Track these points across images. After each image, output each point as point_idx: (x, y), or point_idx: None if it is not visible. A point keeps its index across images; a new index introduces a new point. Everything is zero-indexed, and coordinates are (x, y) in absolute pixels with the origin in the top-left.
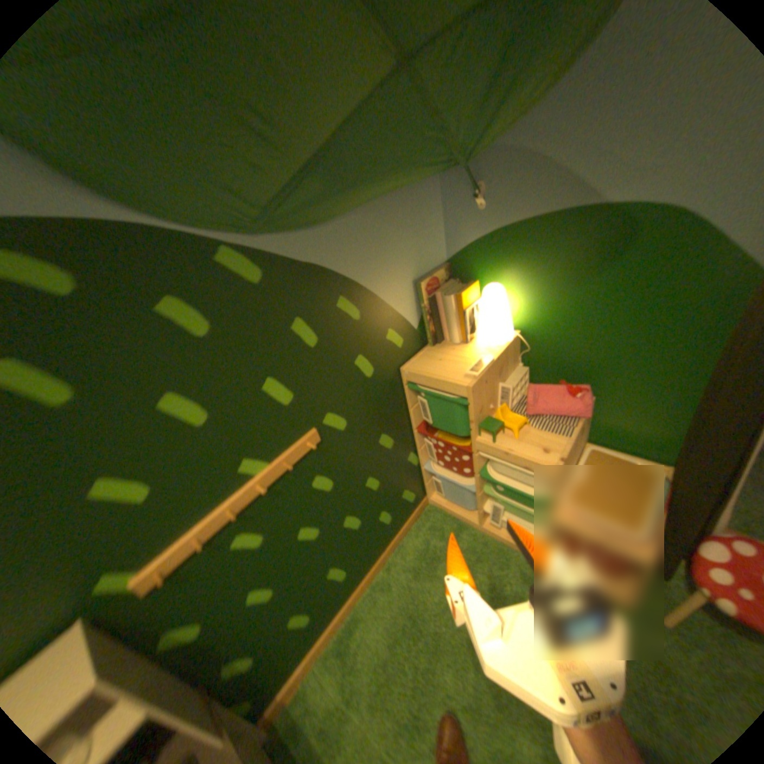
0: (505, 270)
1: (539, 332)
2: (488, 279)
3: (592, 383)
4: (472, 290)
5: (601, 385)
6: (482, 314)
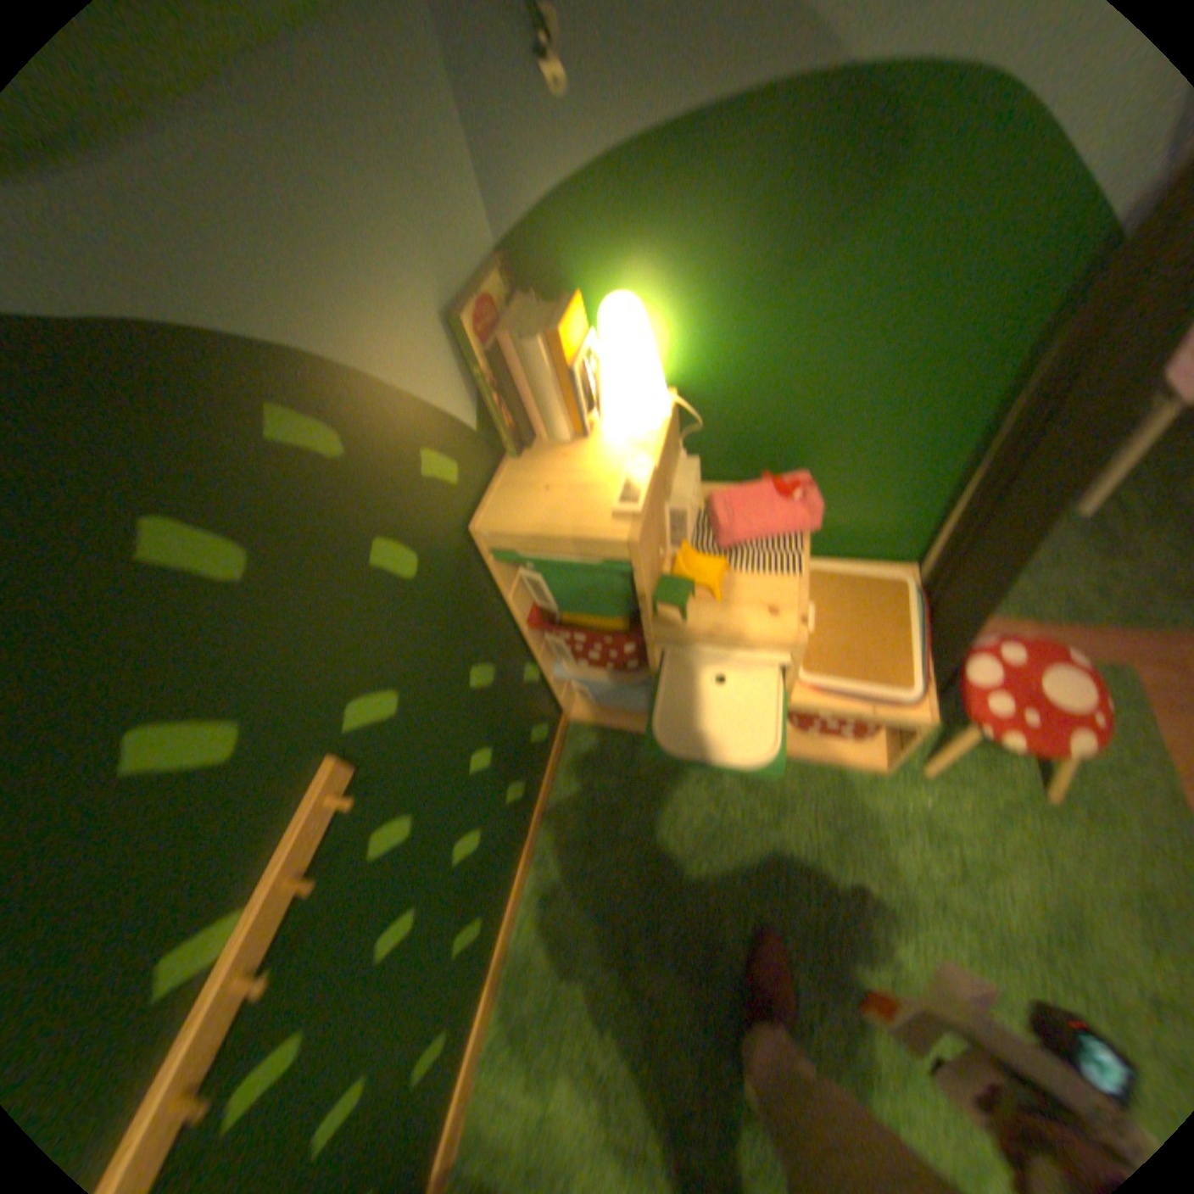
0: (635, 261)
1: (712, 386)
2: (600, 284)
3: (805, 464)
4: (576, 318)
5: (819, 465)
6: (607, 370)
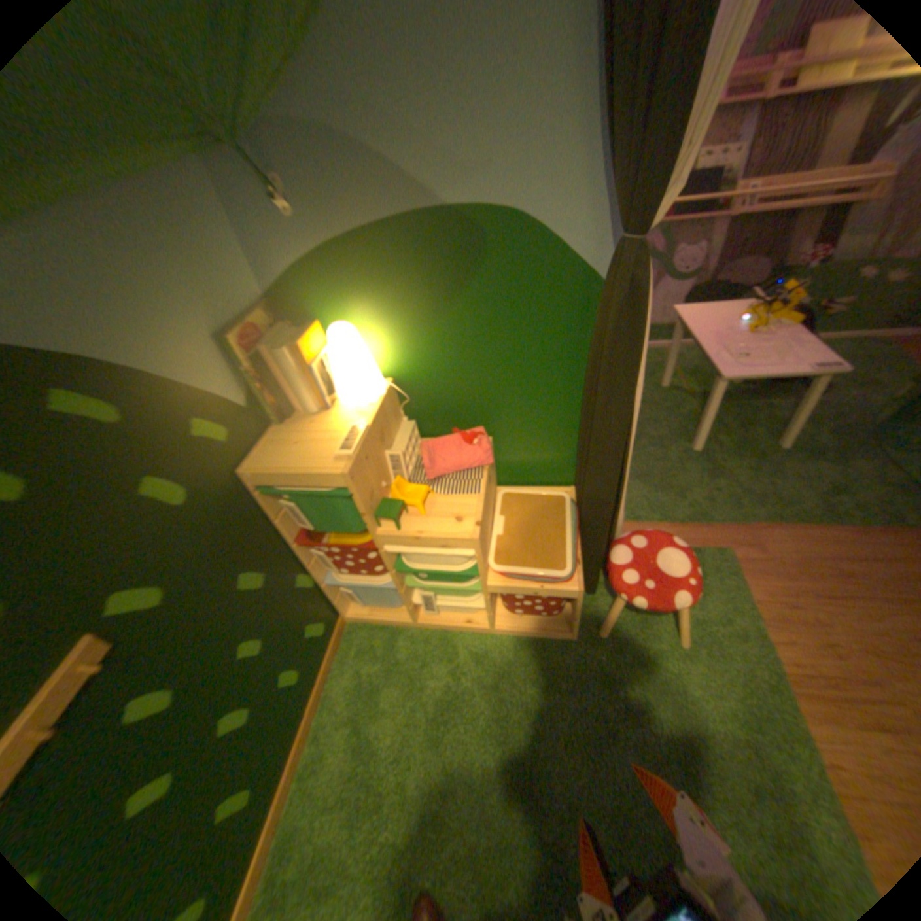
0: (351, 303)
1: (415, 375)
2: (333, 316)
3: (485, 422)
4: (315, 335)
5: (494, 422)
6: (338, 366)
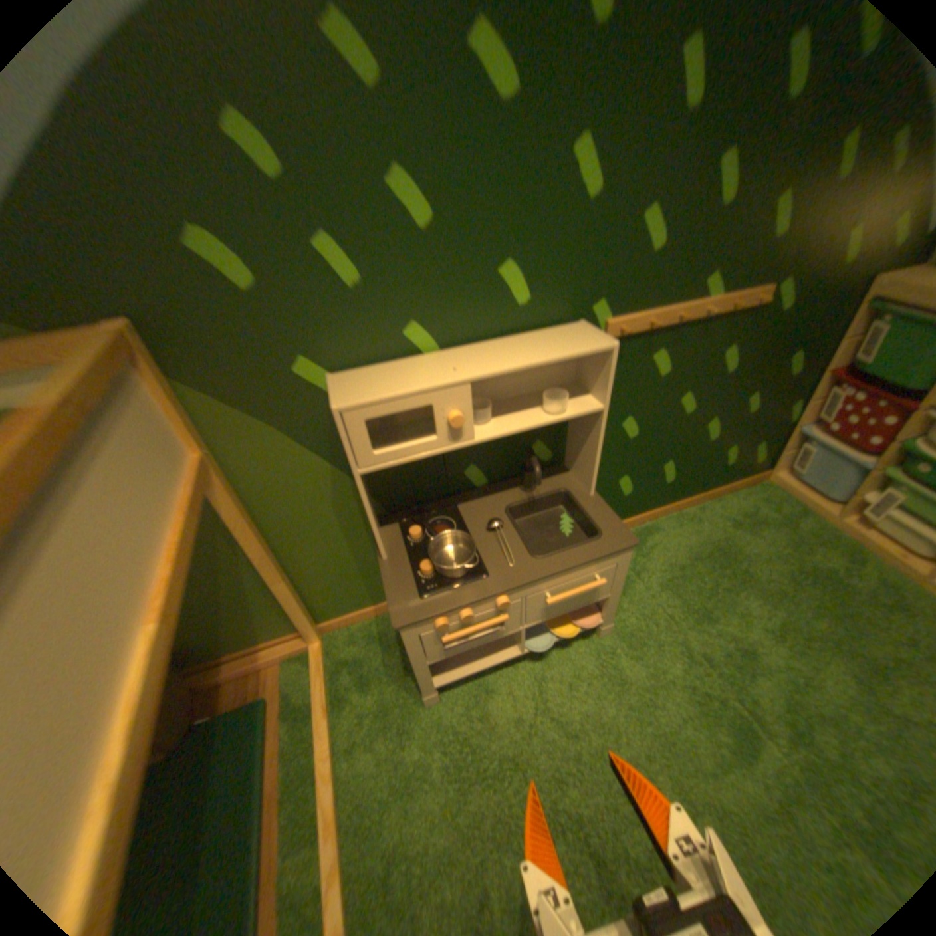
0: None
1: None
2: None
3: None
4: None
5: None
6: None
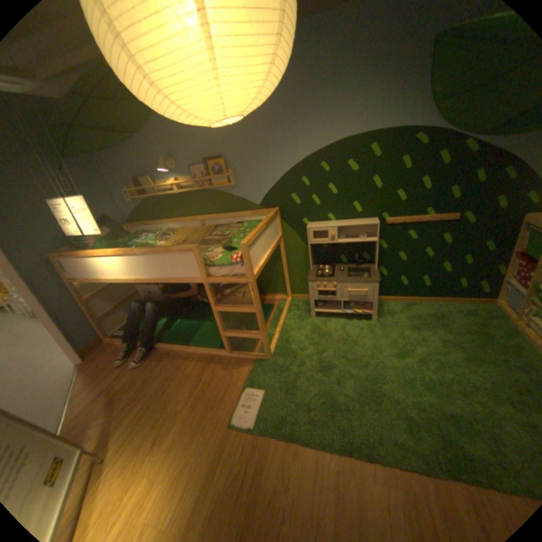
0: None
1: None
2: None
3: None
4: None
5: None
6: None
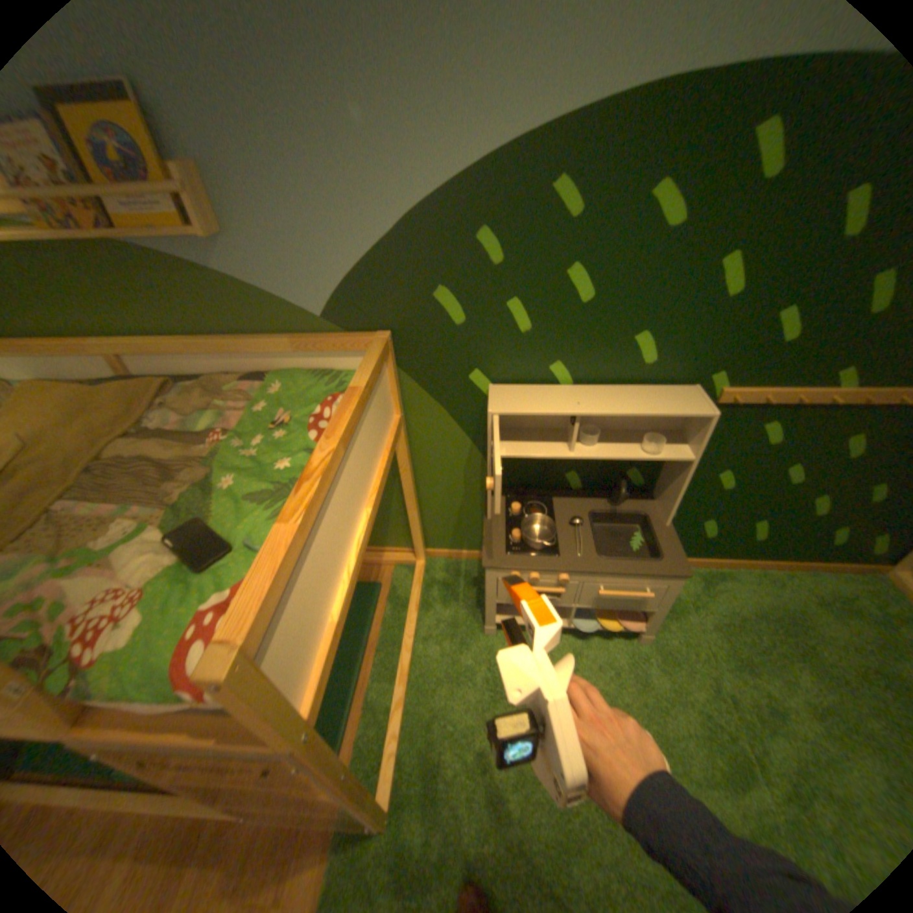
0: None
1: None
2: None
3: None
4: None
5: None
6: None
